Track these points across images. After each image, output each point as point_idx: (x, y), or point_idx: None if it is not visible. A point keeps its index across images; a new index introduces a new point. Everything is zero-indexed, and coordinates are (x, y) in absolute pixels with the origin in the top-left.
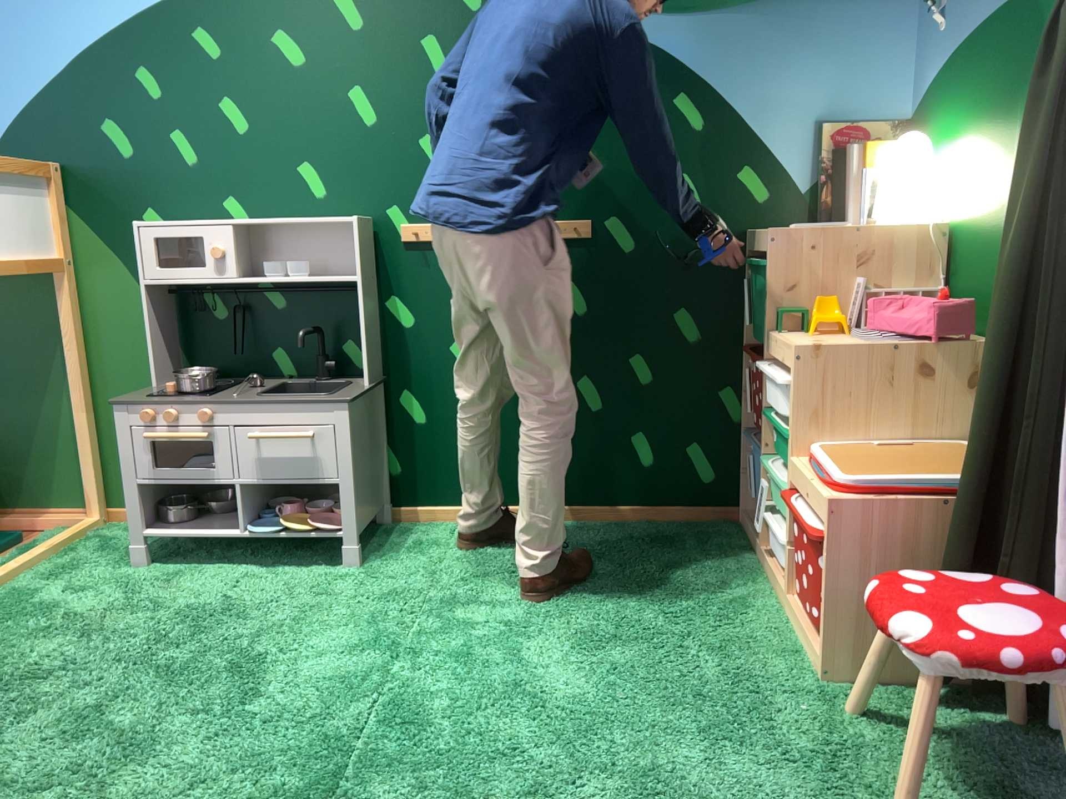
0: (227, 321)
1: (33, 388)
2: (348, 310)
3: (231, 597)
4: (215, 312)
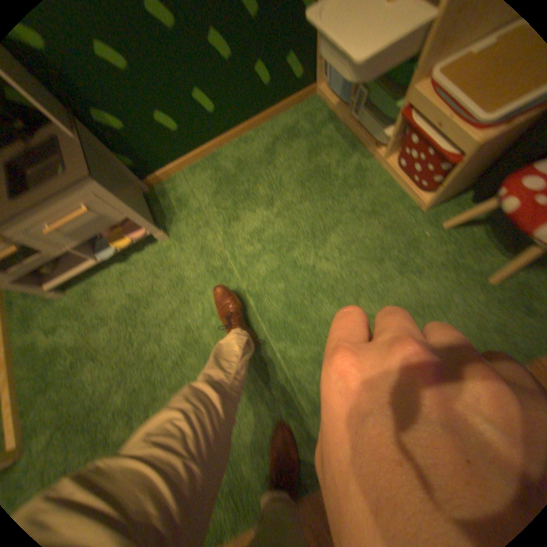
0: None
1: None
2: None
3: (129, 292)
4: None
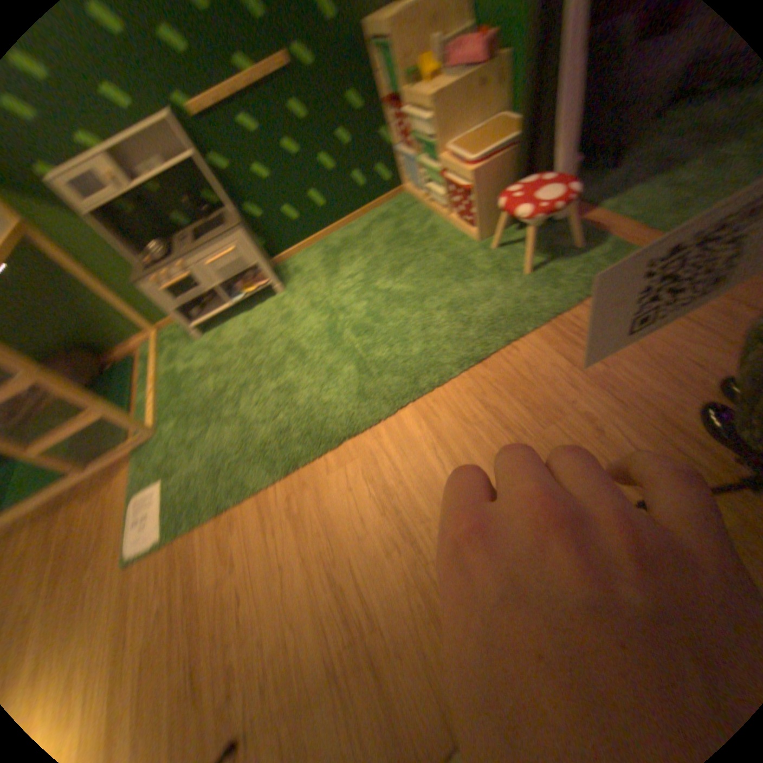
0: (132, 213)
1: (65, 298)
2: (188, 175)
3: (248, 330)
4: (122, 211)
